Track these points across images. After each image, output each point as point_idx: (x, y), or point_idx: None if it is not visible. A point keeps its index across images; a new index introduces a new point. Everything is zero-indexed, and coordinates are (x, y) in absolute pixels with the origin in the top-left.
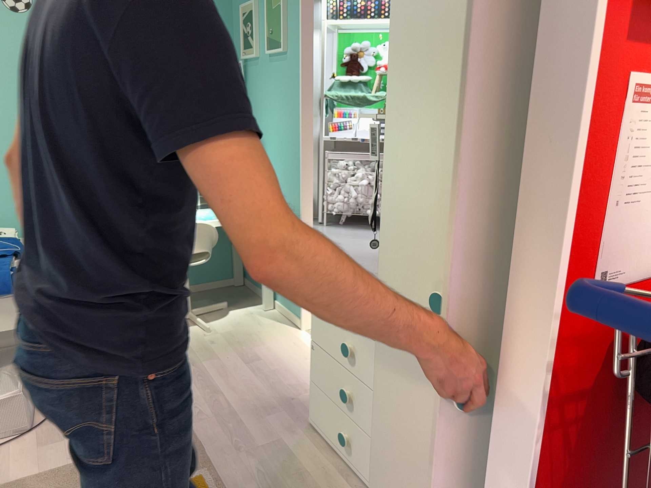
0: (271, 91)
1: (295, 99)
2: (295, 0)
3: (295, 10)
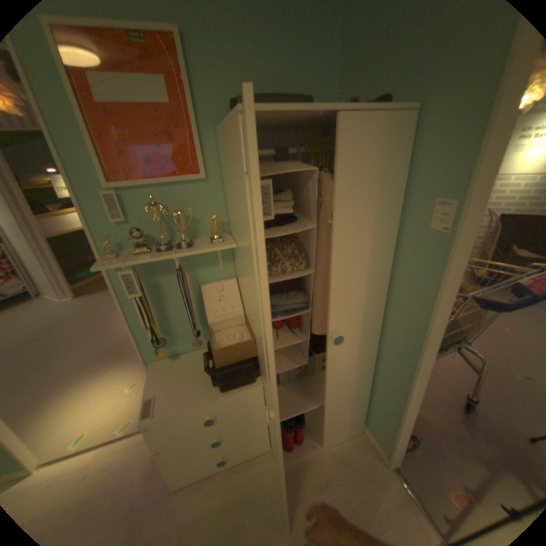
0: None
1: None
2: None
3: None
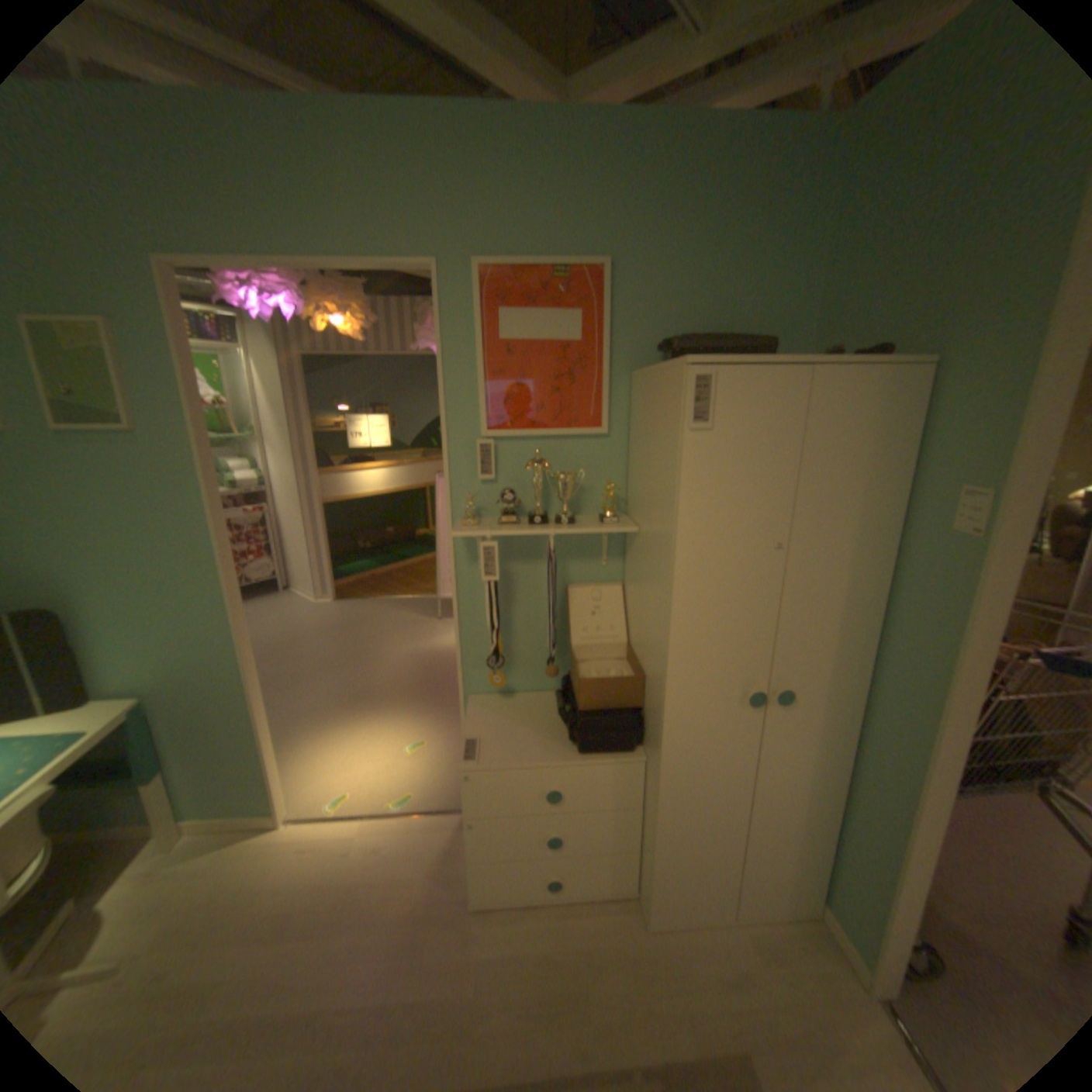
0: (82, 495)
1: (185, 508)
2: (147, 345)
3: (151, 363)
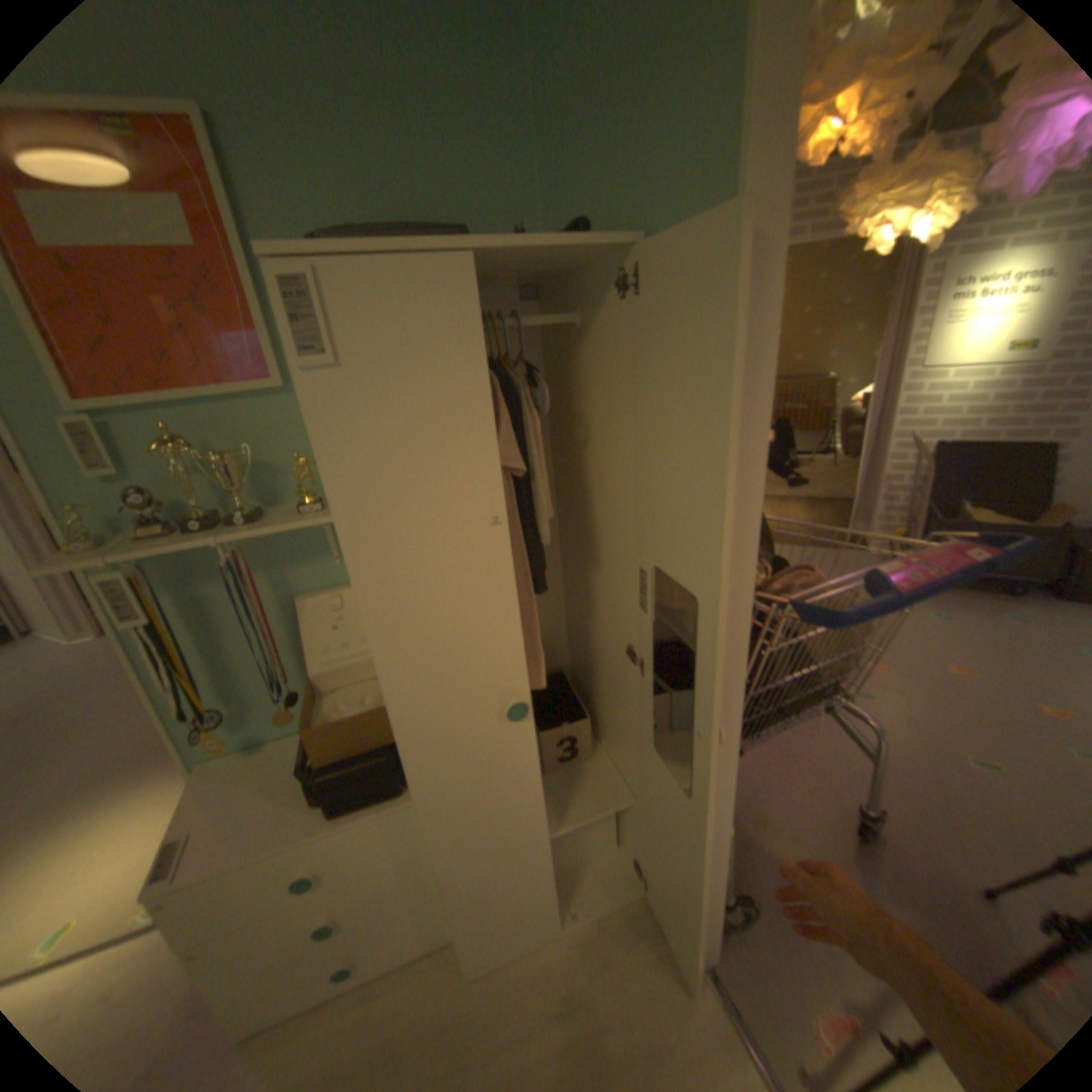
0: None
1: None
2: None
3: None
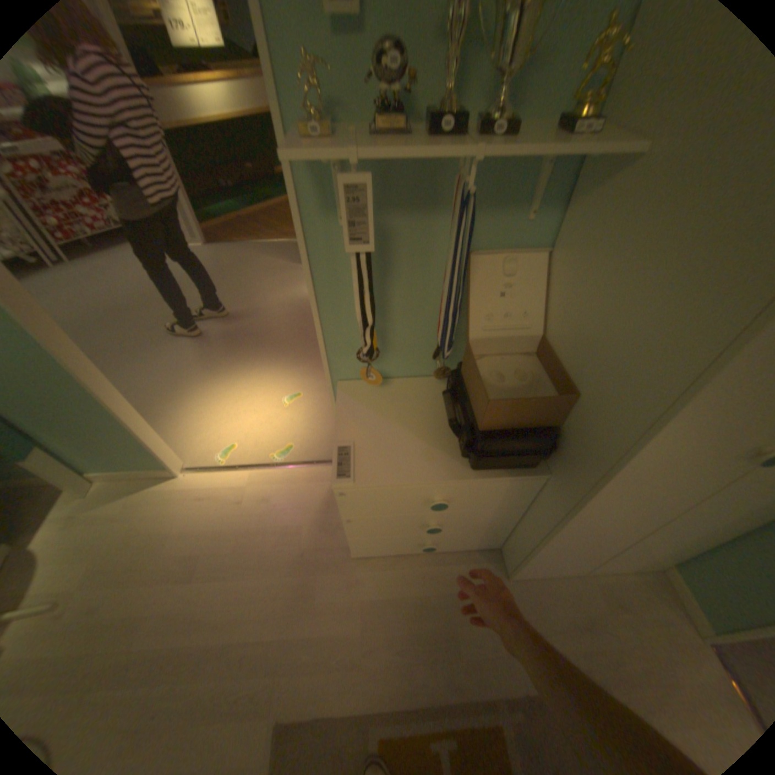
0: None
1: None
2: None
3: None
